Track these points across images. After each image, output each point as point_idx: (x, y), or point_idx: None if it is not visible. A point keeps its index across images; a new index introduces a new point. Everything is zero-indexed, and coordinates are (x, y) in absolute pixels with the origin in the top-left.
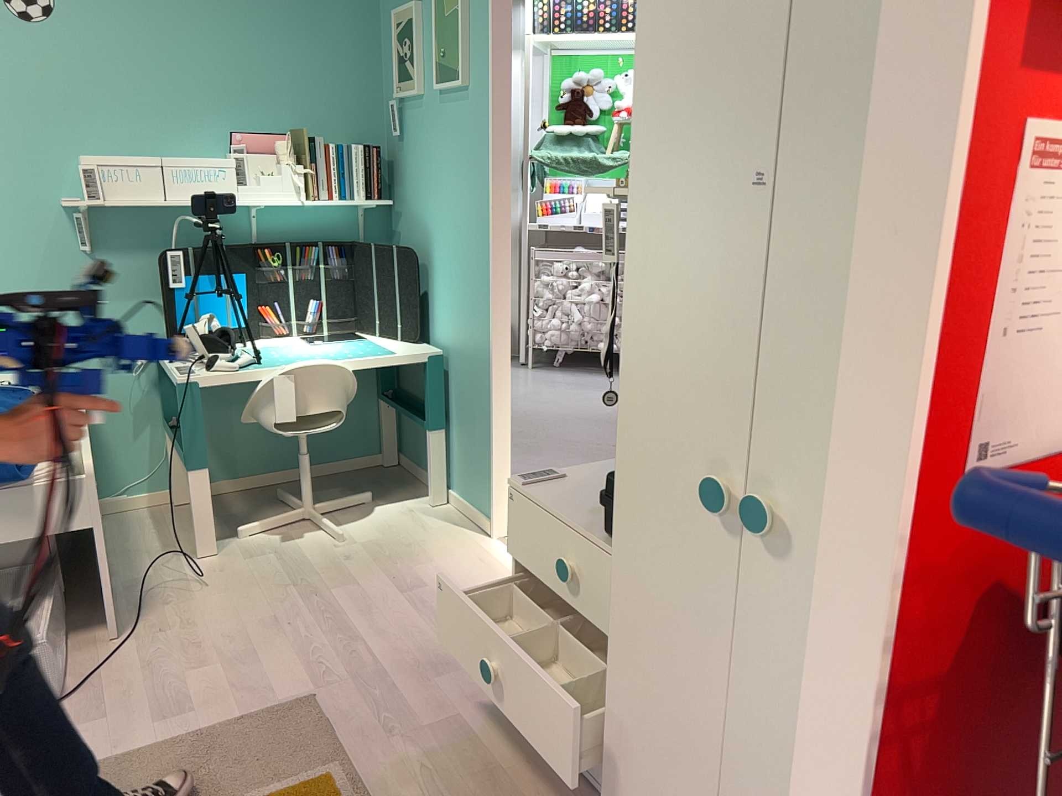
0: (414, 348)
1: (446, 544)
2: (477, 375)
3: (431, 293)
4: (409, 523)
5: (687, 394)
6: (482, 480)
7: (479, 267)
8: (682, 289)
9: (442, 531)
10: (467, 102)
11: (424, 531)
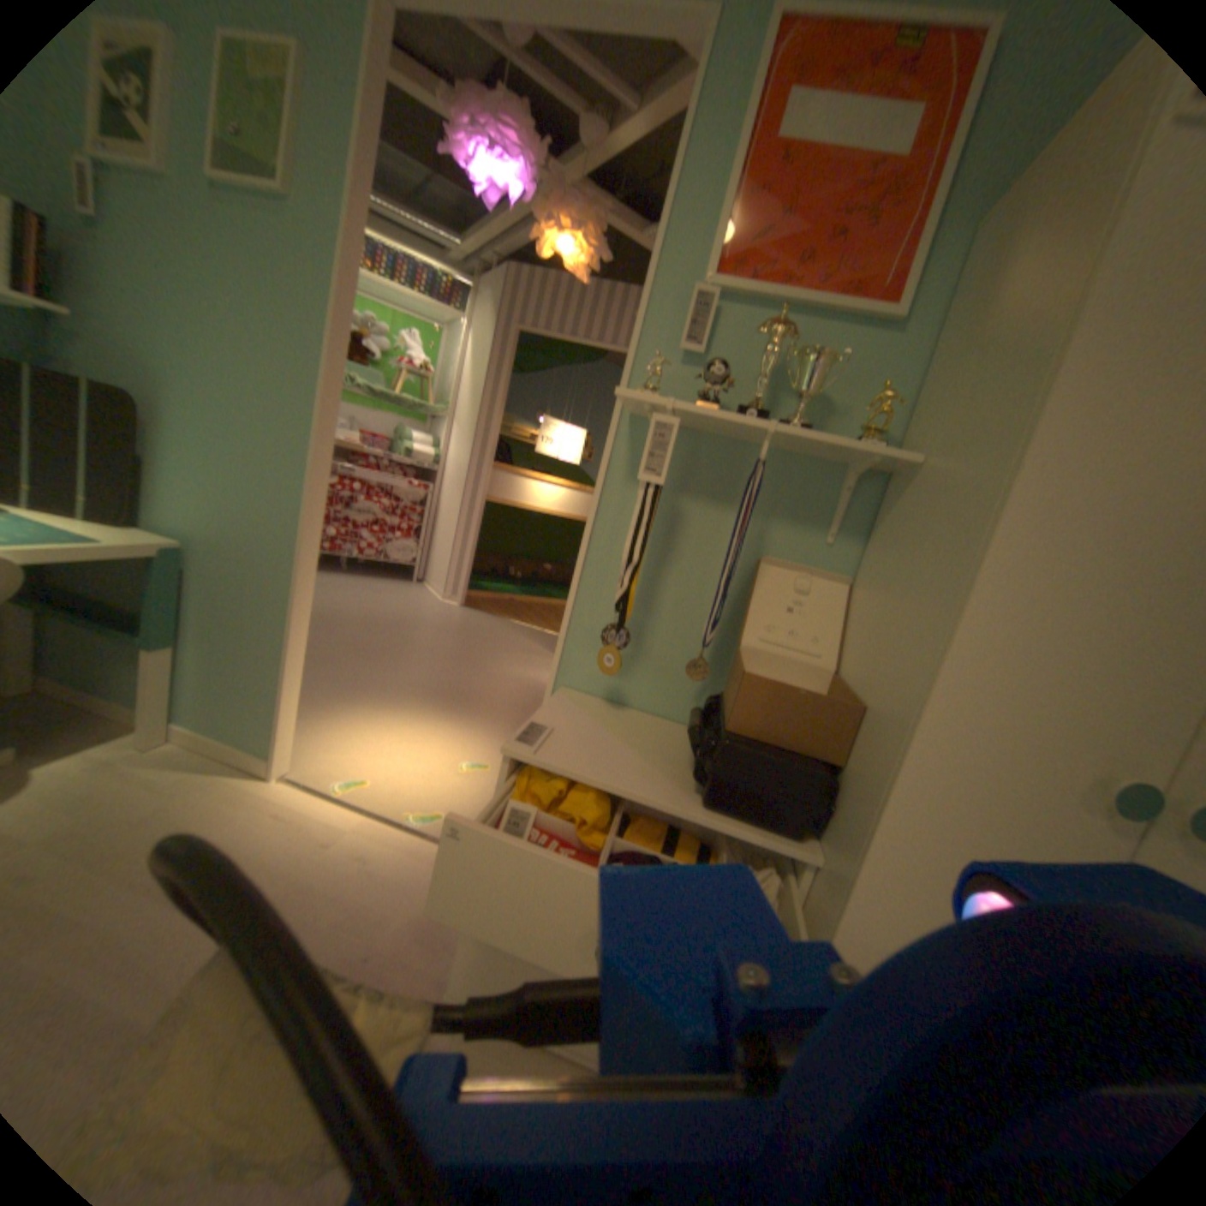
0: (126, 538)
1: (206, 807)
2: (258, 583)
3: (150, 464)
4: (115, 786)
5: (1086, 689)
6: (254, 713)
7: (284, 446)
8: (1115, 569)
9: (184, 789)
10: (284, 222)
11: (152, 795)
